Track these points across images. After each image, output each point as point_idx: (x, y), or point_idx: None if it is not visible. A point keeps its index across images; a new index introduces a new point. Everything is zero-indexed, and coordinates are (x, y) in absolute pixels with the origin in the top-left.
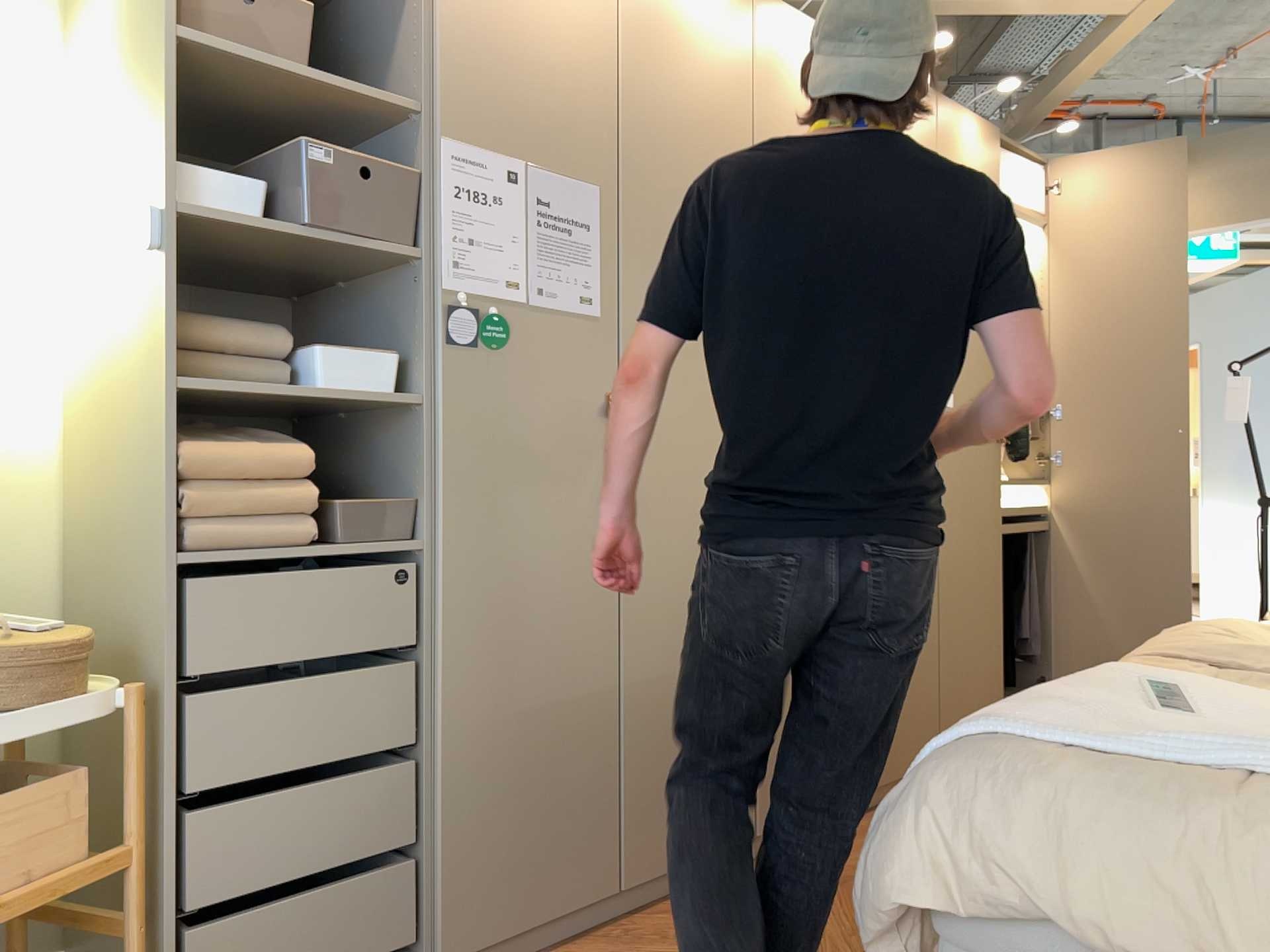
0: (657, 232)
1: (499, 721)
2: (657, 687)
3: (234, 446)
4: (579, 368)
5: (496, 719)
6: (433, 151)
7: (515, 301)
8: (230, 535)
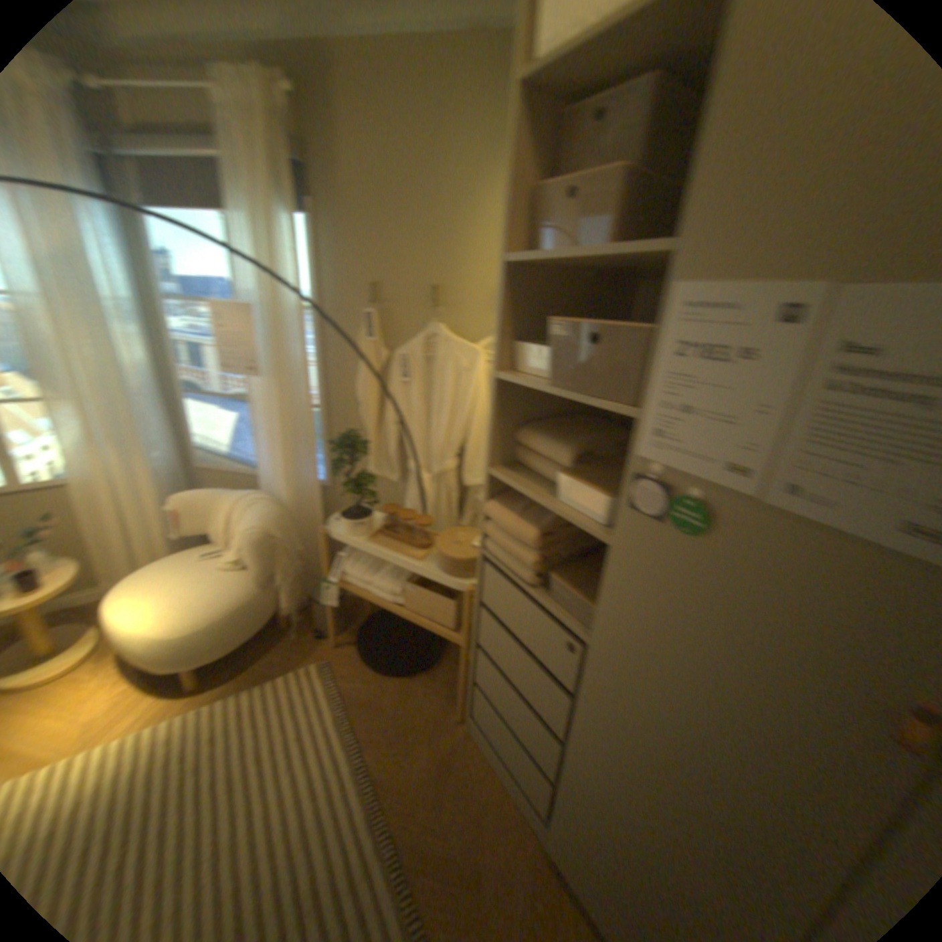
0: None
1: (612, 807)
2: None
3: (508, 513)
4: (847, 626)
5: (610, 803)
6: (669, 300)
7: (736, 492)
8: (496, 555)
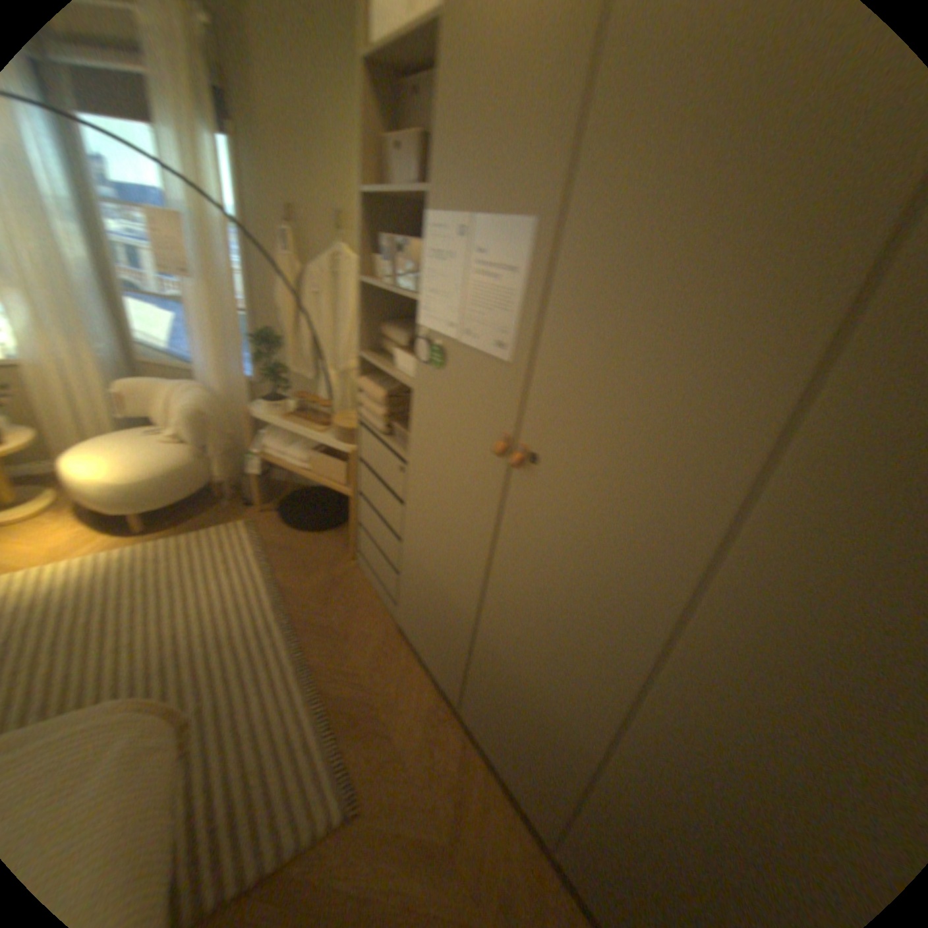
0: (597, 270)
1: (418, 566)
2: (497, 659)
3: (370, 384)
4: (483, 404)
5: (417, 564)
6: (425, 224)
7: (450, 340)
8: (364, 417)
